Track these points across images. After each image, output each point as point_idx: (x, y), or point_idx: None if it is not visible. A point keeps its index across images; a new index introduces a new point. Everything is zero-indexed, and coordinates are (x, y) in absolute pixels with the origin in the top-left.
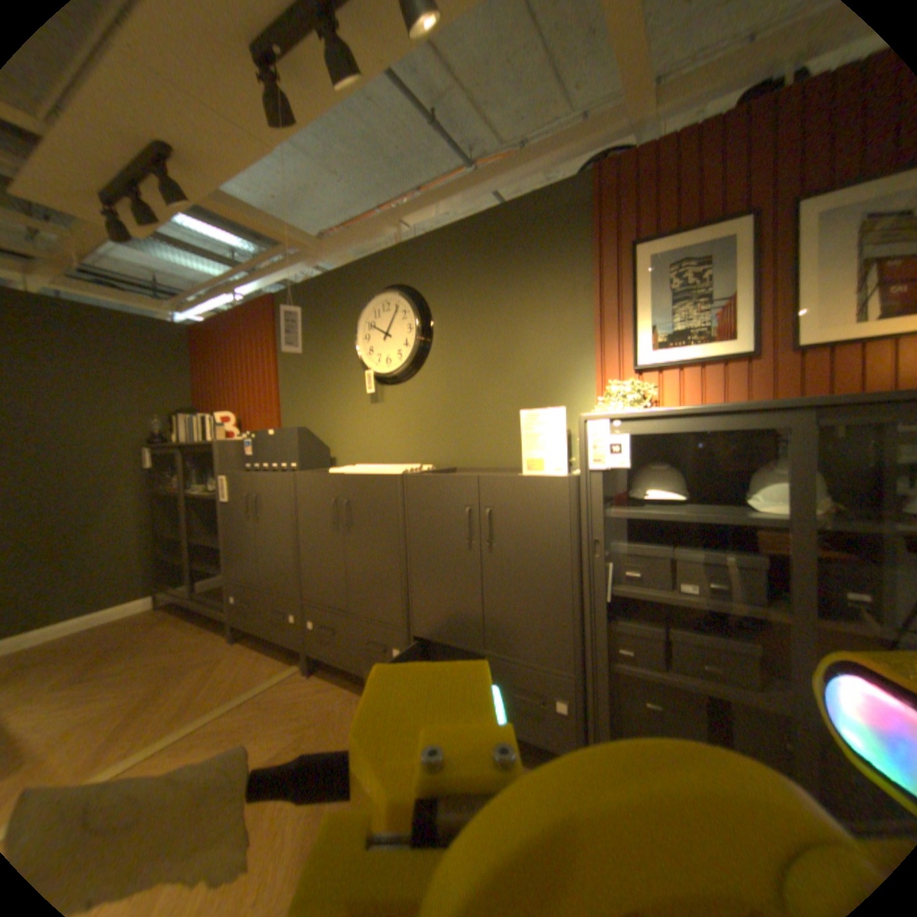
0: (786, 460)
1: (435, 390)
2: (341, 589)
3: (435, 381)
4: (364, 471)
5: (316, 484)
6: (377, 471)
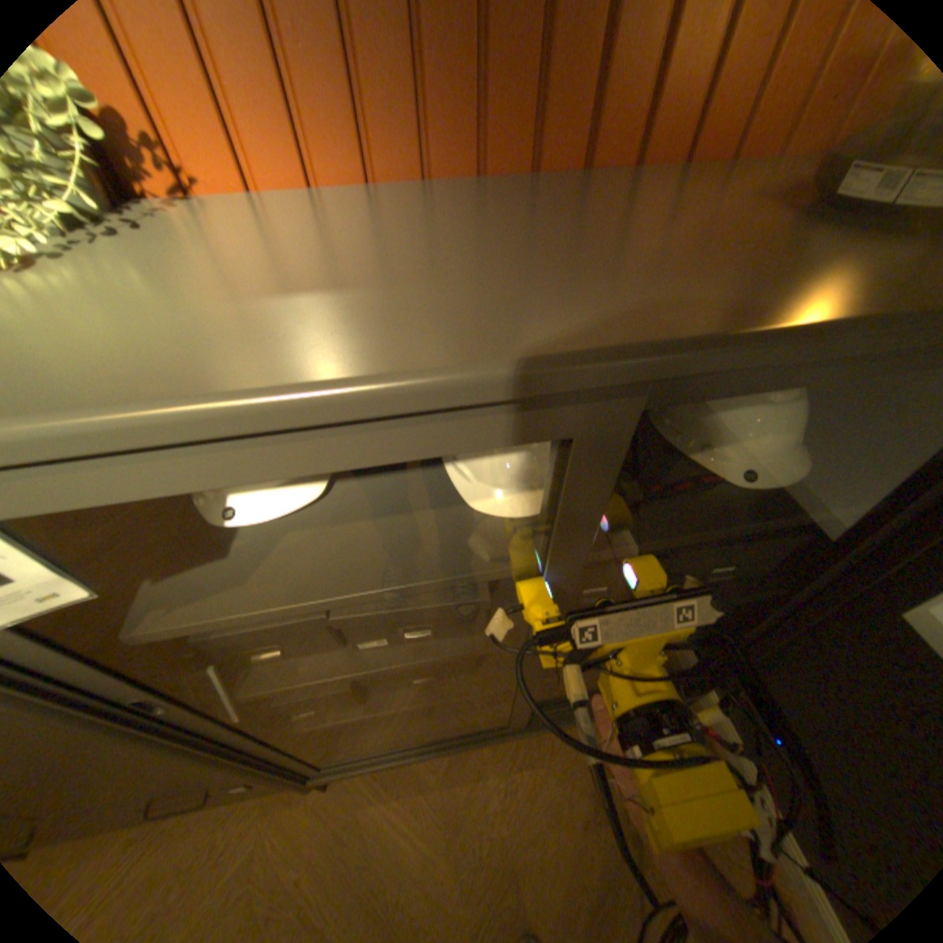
0: None
1: None
2: None
3: None
4: None
5: None
6: None
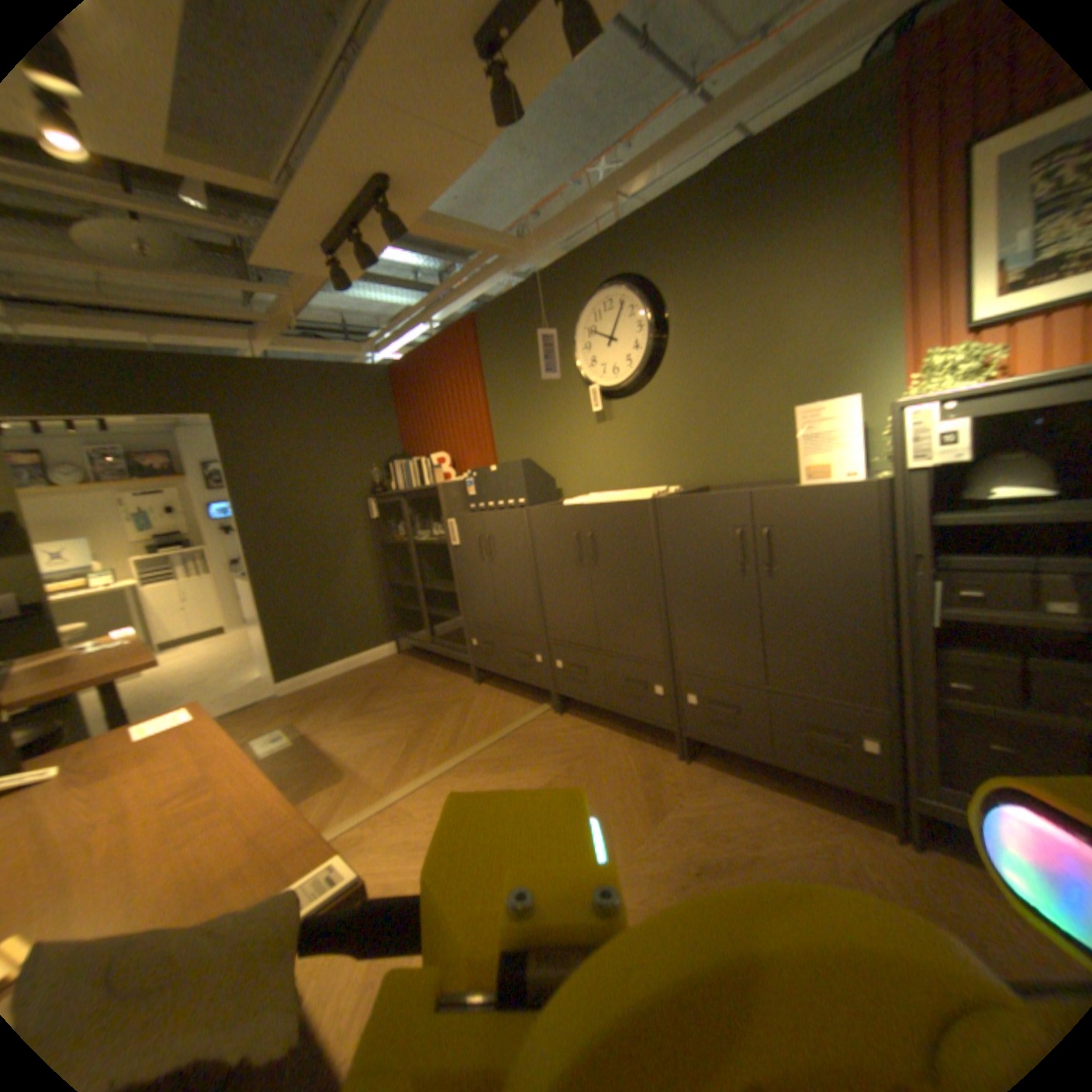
0: None
1: (678, 396)
2: (592, 627)
3: (677, 385)
4: (606, 500)
5: (555, 518)
6: (622, 498)
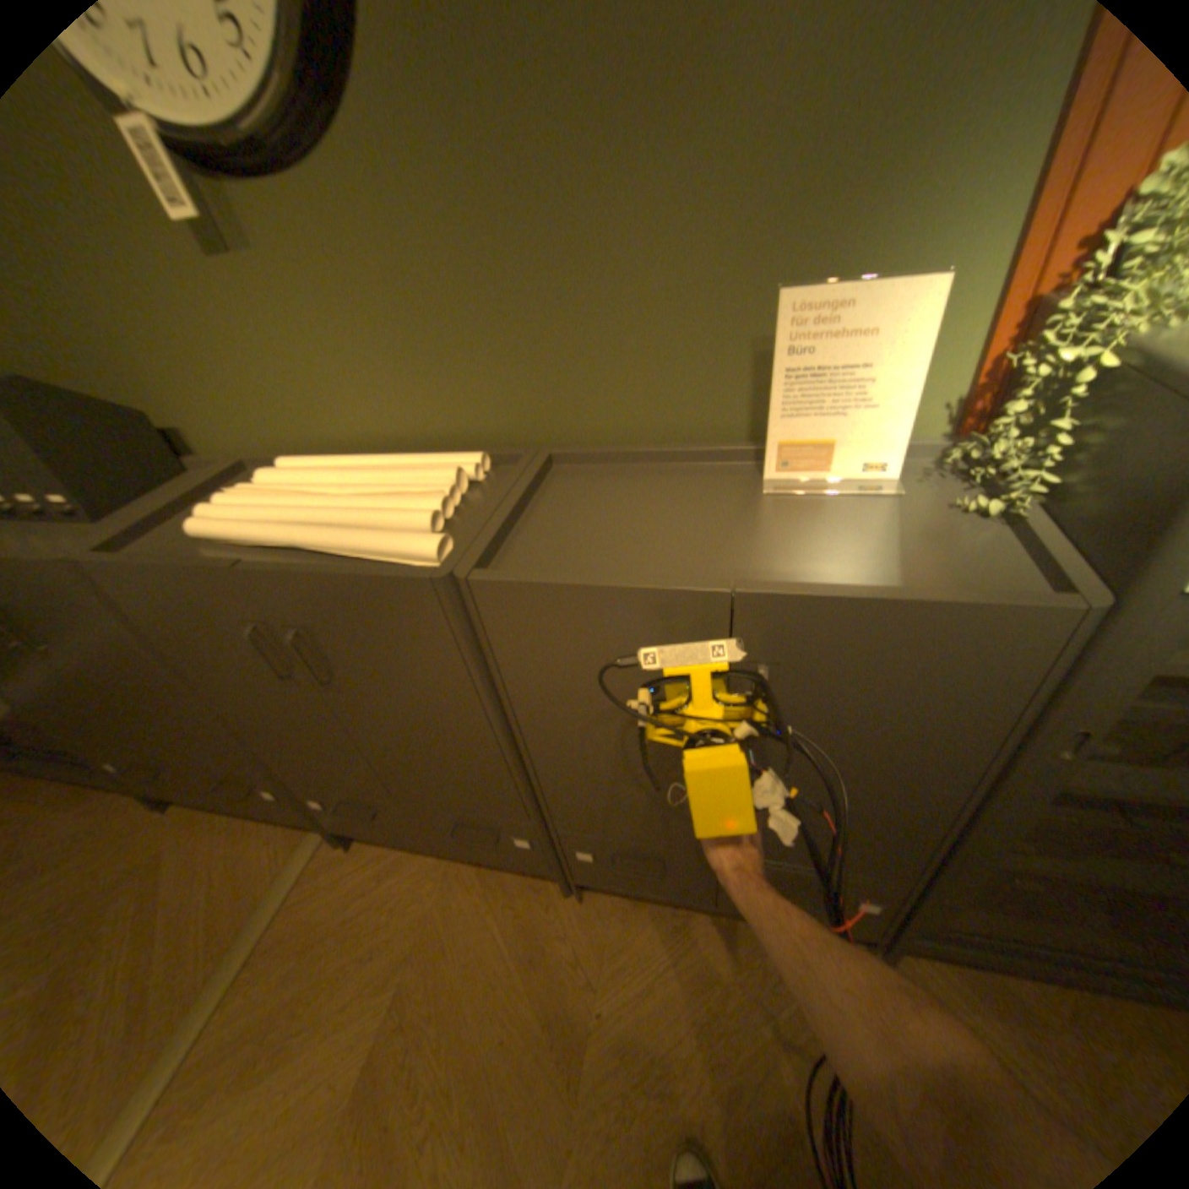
0: None
1: (425, 200)
2: (358, 772)
3: (415, 161)
4: (302, 542)
5: (166, 593)
6: (349, 546)
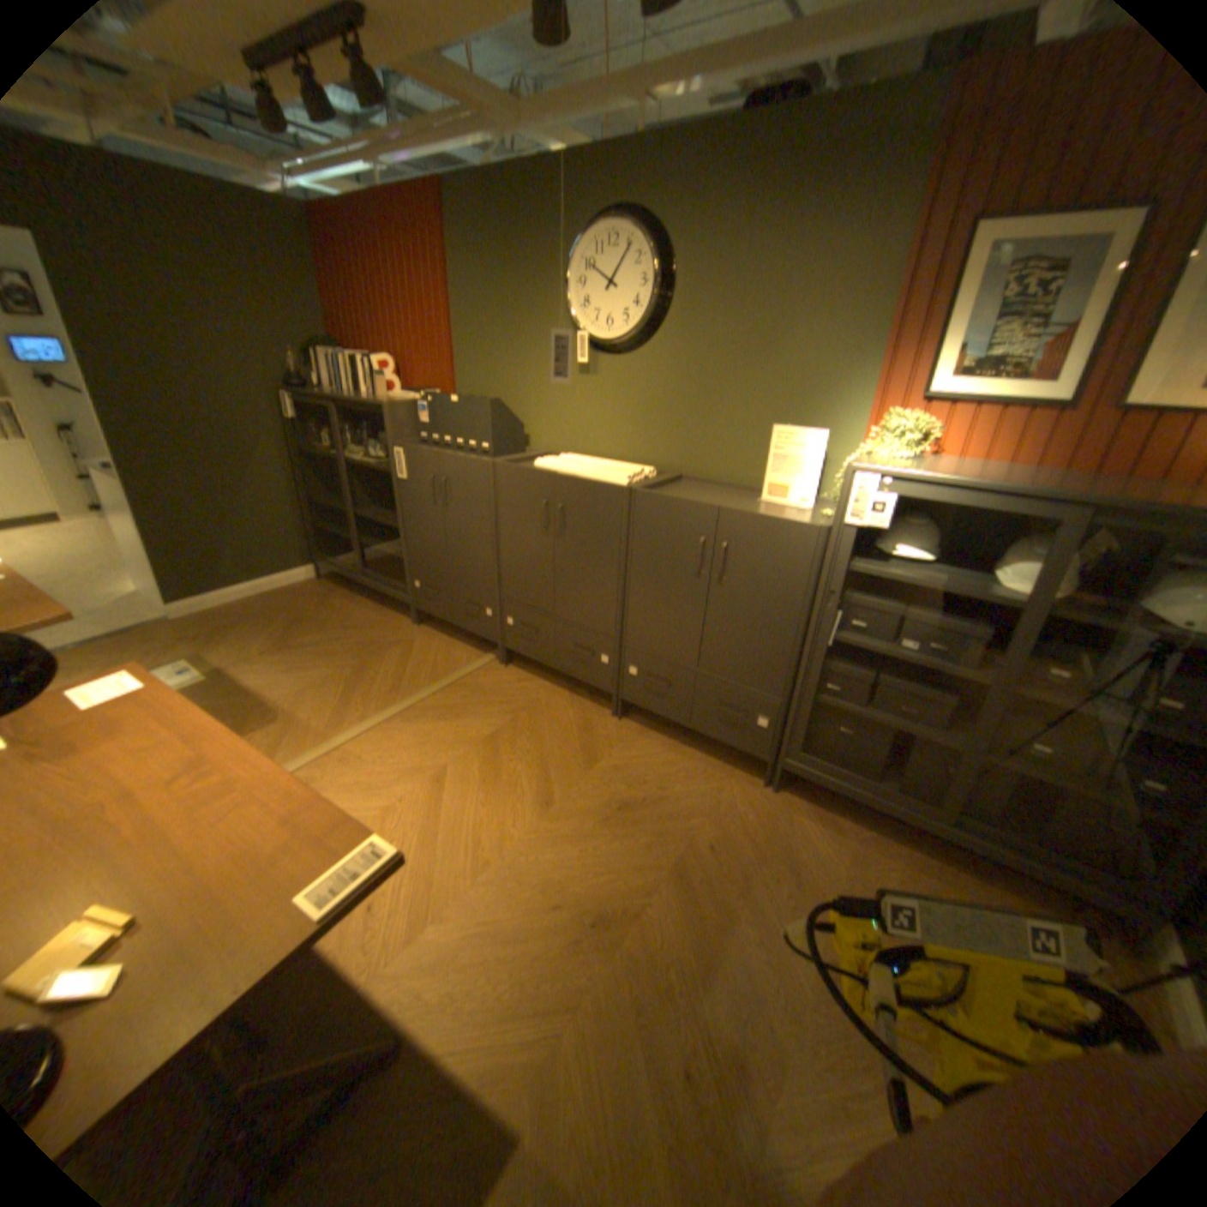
0: (1049, 540)
1: (667, 374)
2: (547, 596)
3: (668, 362)
4: (580, 475)
5: (523, 482)
6: (597, 478)
